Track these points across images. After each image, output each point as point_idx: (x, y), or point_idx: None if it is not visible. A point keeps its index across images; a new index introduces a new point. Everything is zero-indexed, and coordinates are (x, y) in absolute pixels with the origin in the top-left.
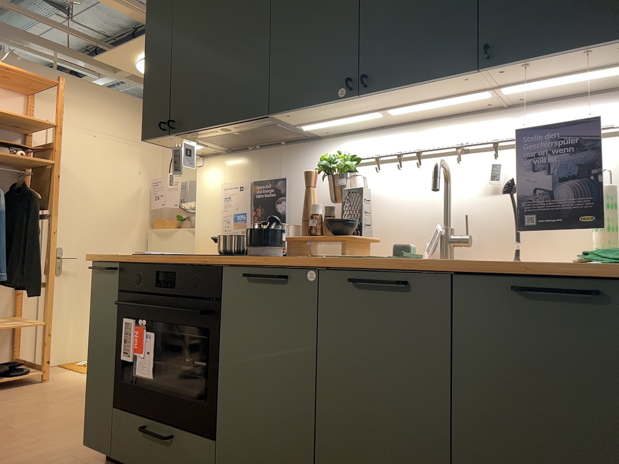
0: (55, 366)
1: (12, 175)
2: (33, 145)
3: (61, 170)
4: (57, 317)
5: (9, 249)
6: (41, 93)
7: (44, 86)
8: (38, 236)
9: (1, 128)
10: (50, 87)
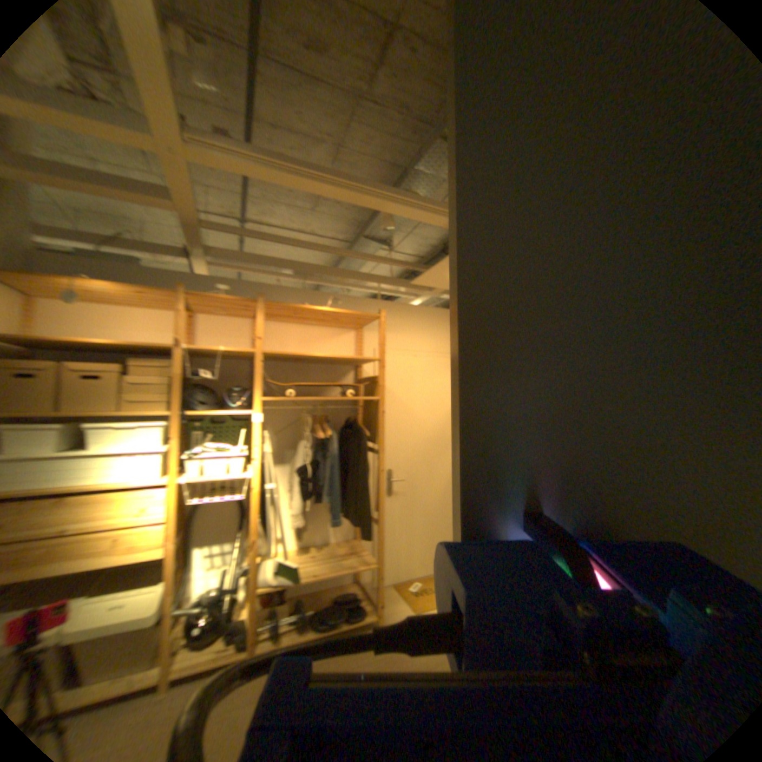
0: (388, 587)
1: (345, 404)
2: (360, 374)
3: (383, 404)
4: (388, 536)
5: (344, 480)
6: (364, 324)
7: (364, 319)
8: (365, 476)
9: (334, 363)
10: (370, 319)
